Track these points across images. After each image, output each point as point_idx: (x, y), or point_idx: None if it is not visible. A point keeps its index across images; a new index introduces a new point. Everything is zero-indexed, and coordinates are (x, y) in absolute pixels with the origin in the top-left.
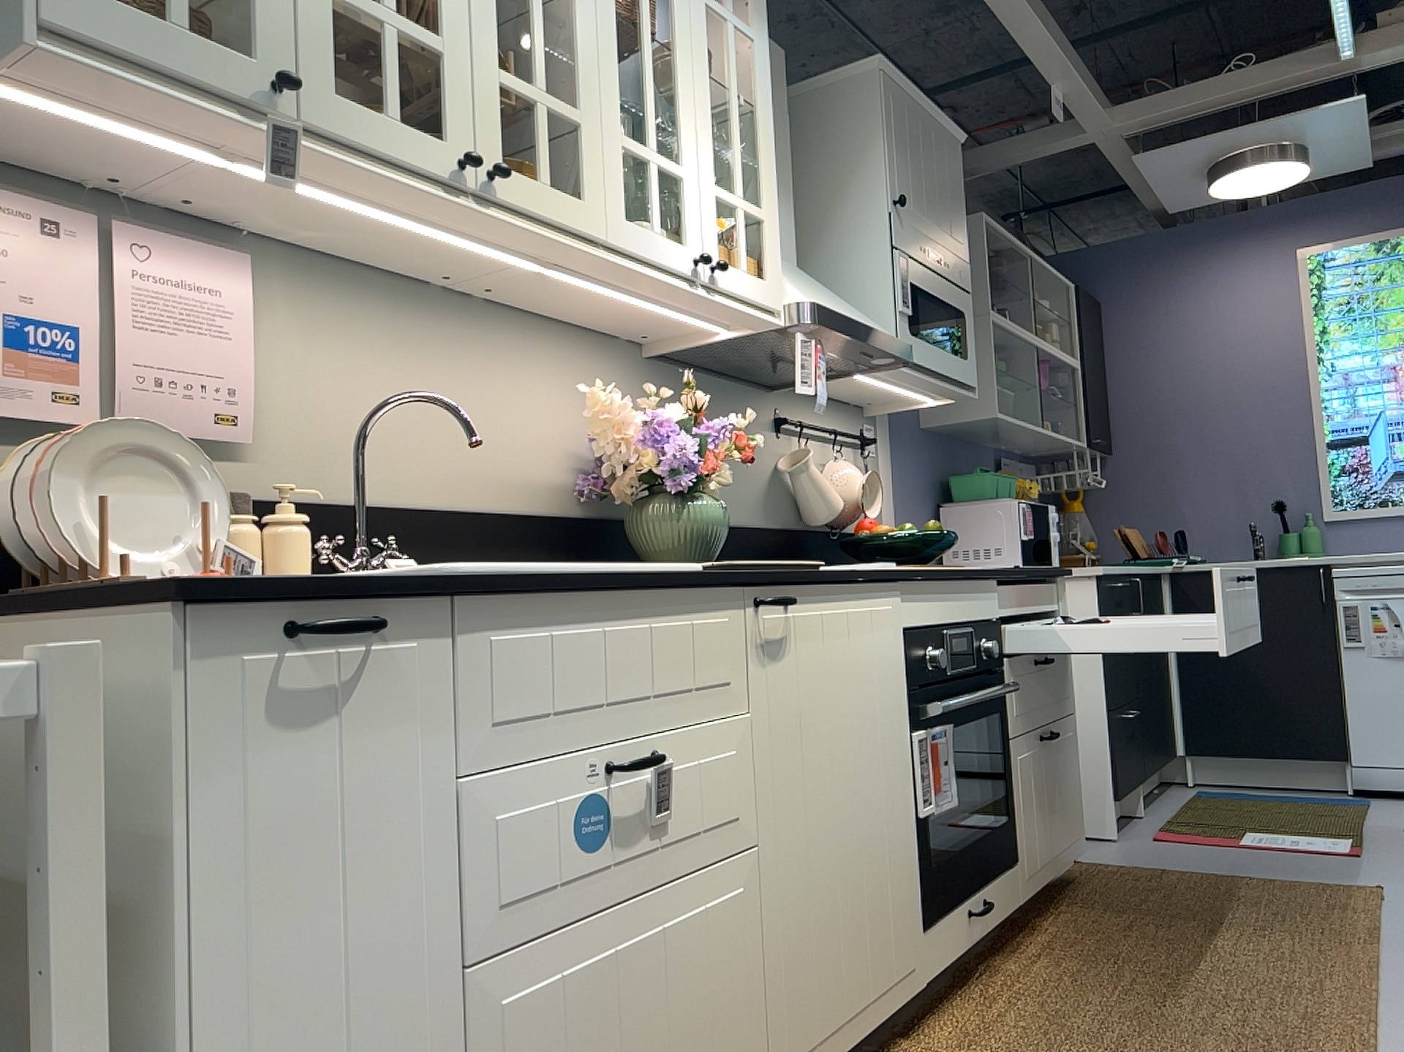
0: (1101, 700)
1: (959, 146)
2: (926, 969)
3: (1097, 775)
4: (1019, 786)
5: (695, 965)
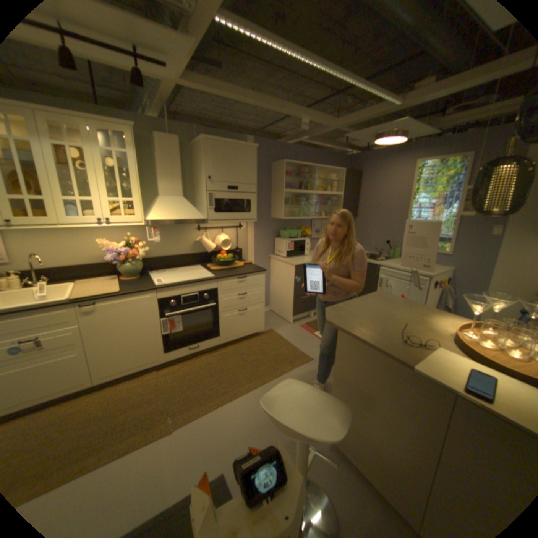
0: (292, 294)
1: (252, 149)
2: (164, 360)
3: (290, 309)
4: (222, 322)
5: (59, 367)
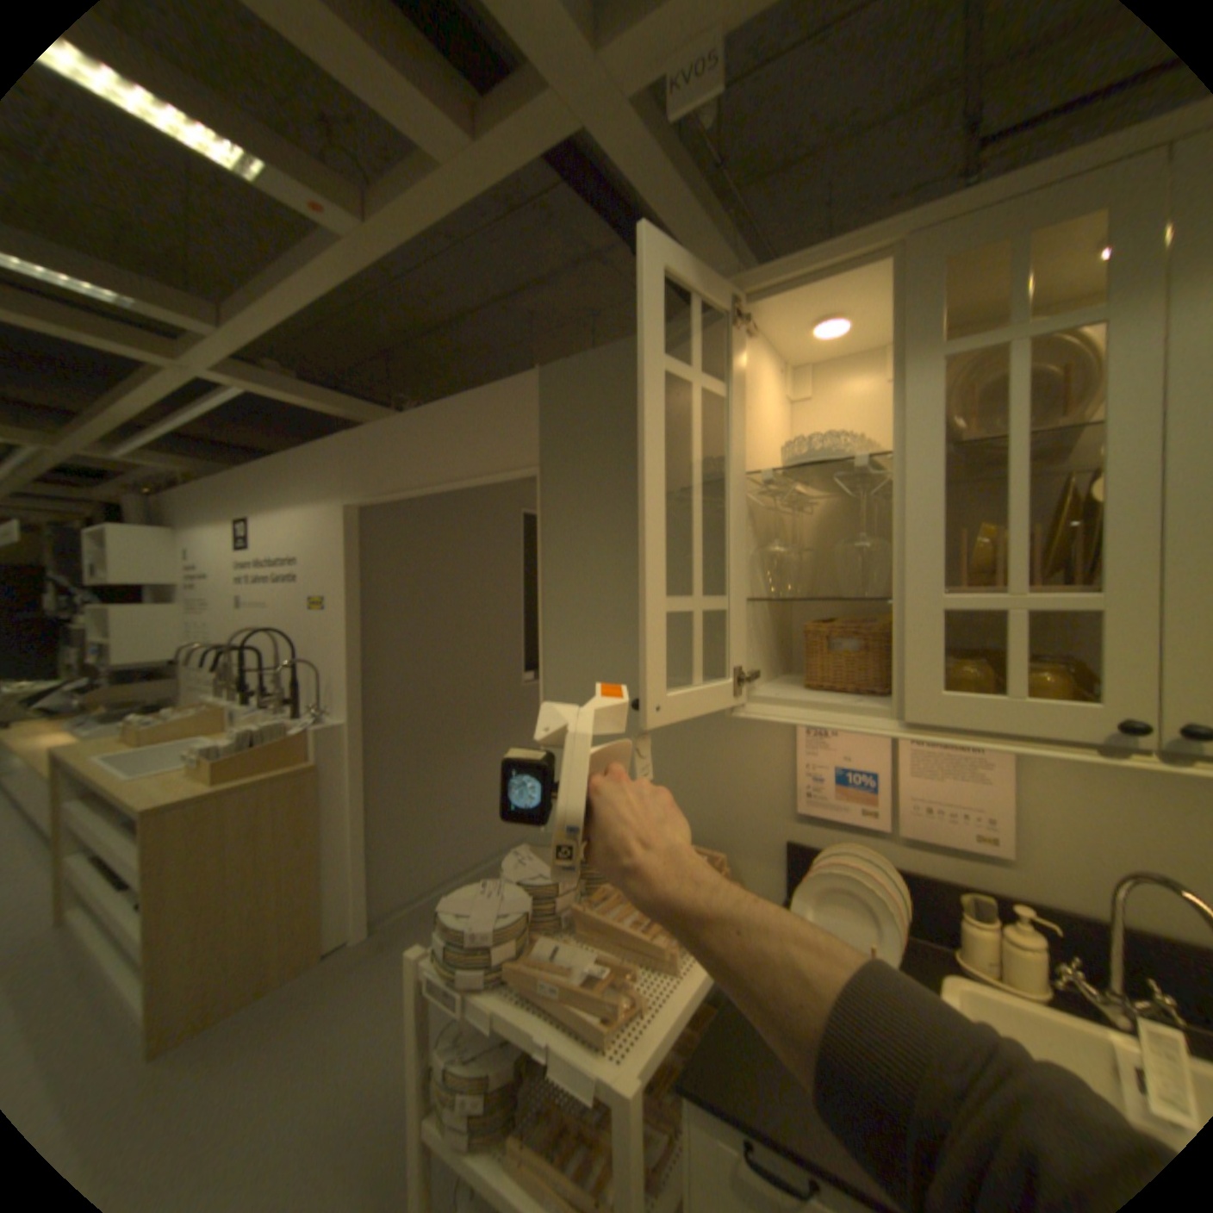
0: None
1: None
2: None
3: None
4: None
5: None
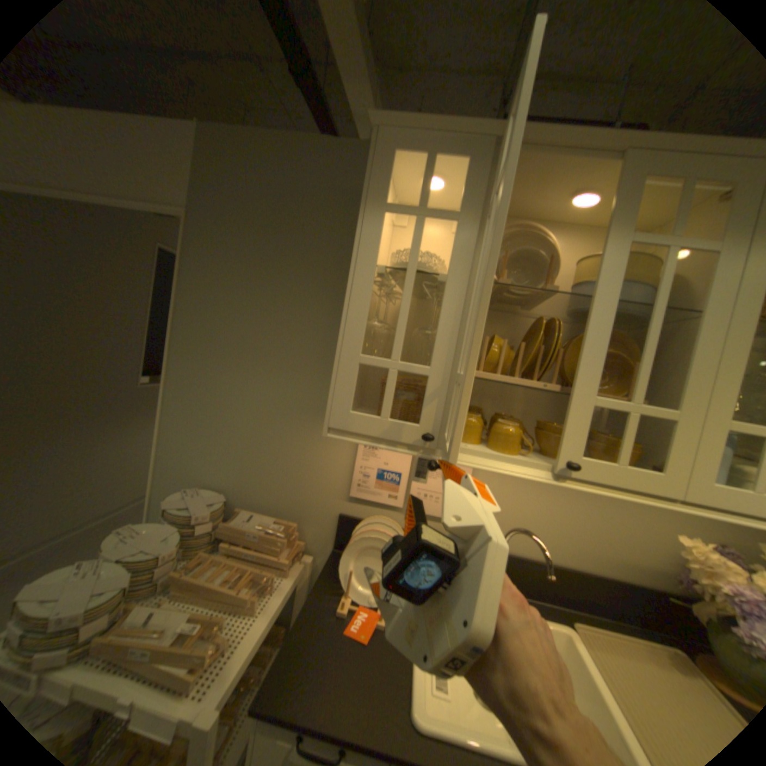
0: None
1: None
2: None
3: None
4: None
5: None
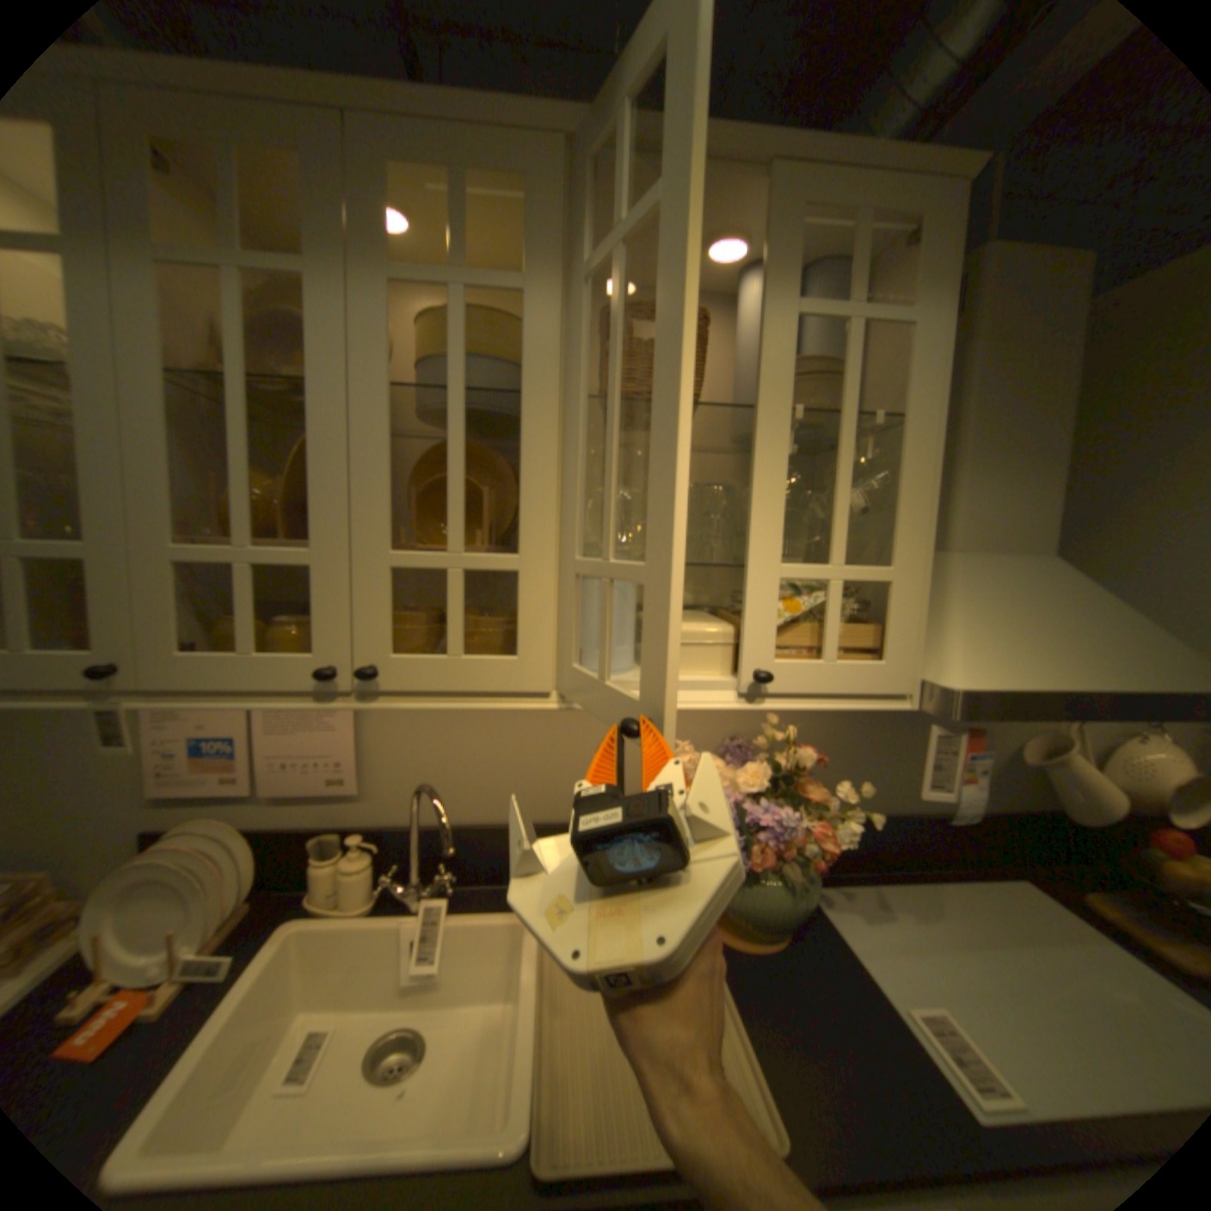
0: None
1: None
2: None
3: None
4: None
5: None
